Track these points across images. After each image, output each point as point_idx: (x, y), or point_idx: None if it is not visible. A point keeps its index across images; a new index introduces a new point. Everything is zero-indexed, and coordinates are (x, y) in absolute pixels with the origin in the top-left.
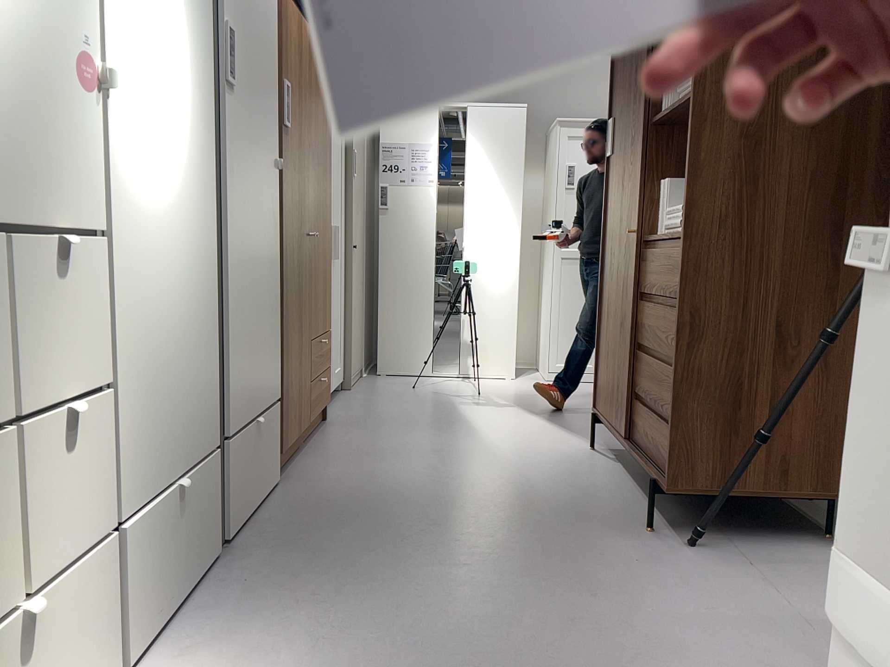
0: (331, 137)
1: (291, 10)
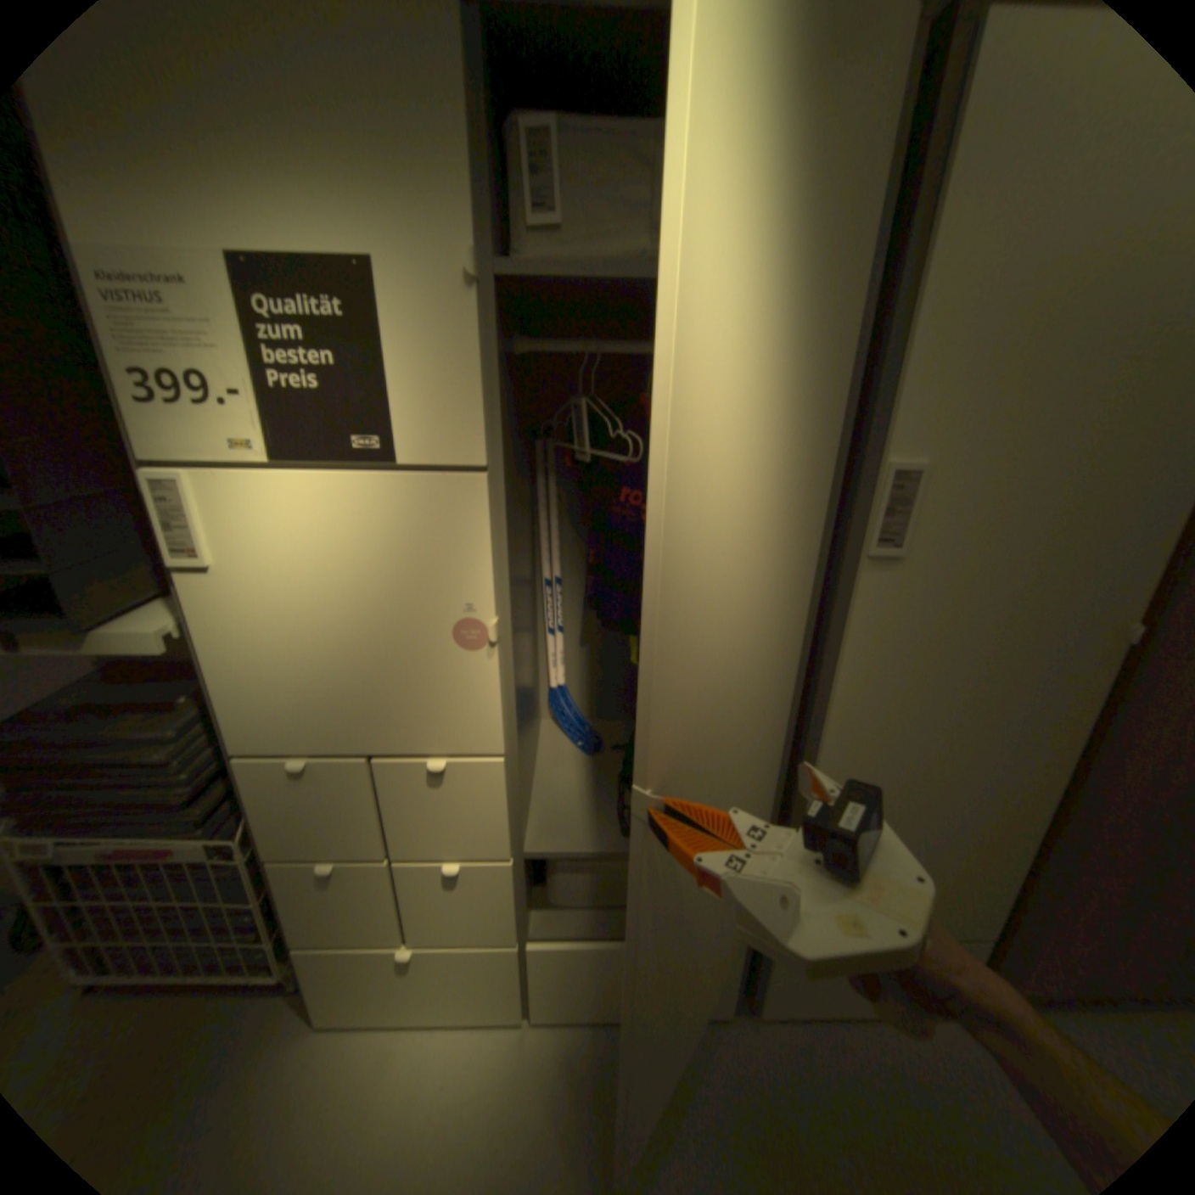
0: None
1: None
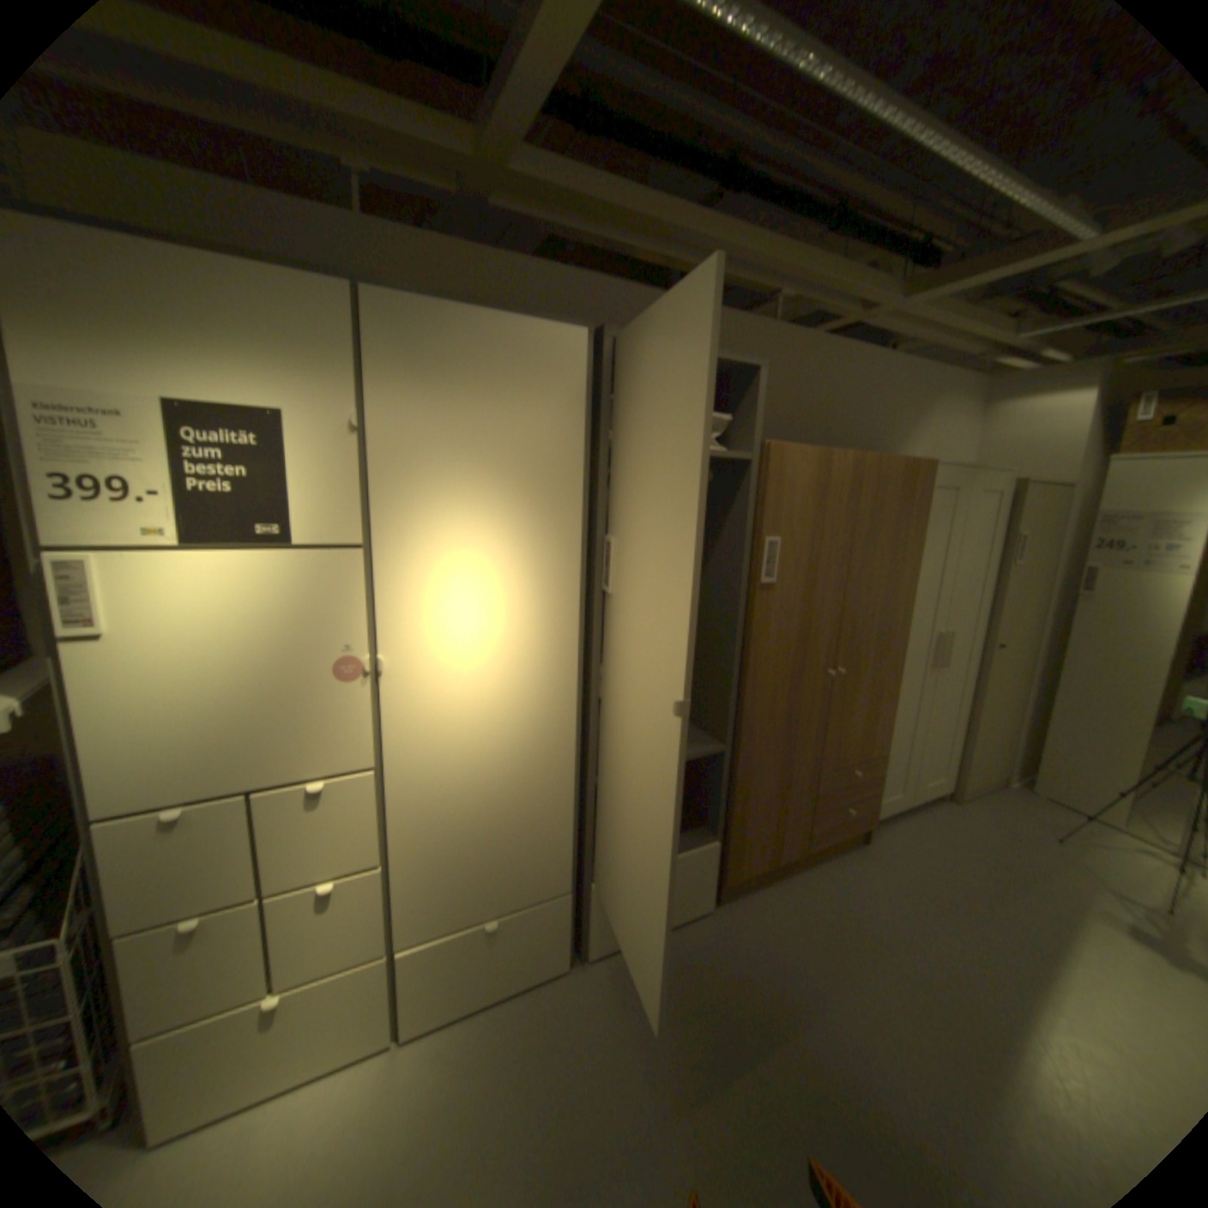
0: (919, 550)
1: (800, 455)
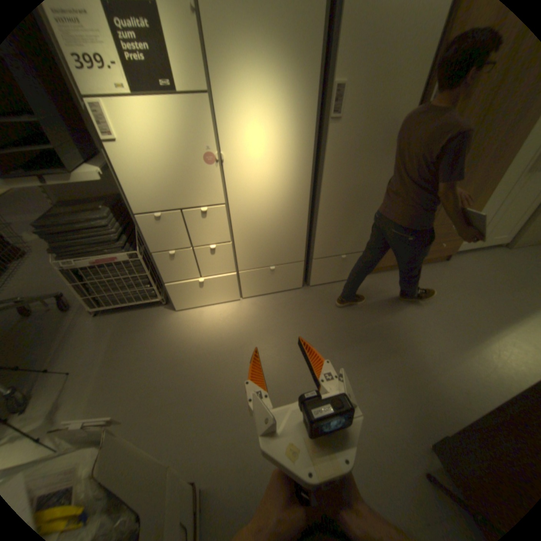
0: None
1: None
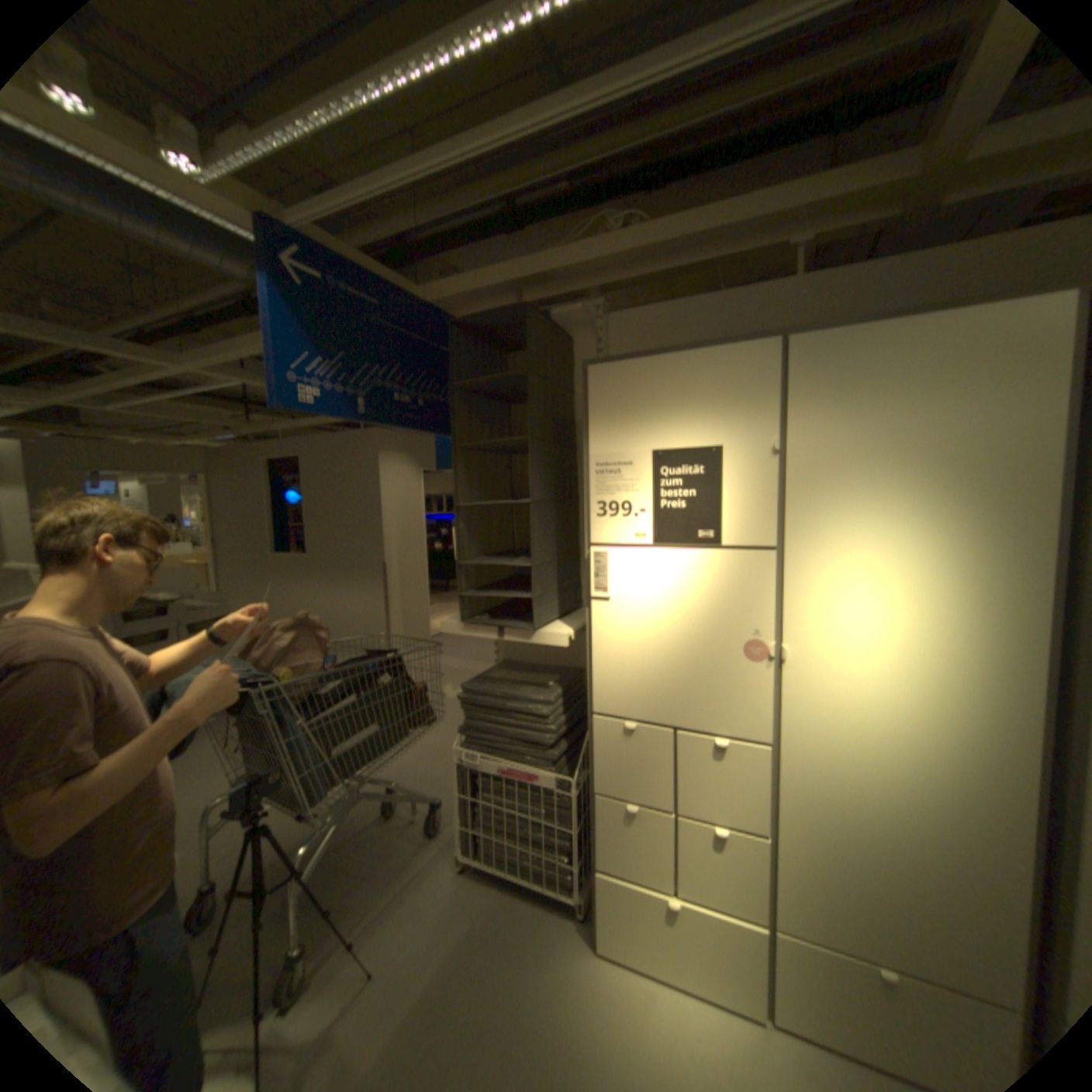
0: None
1: None
